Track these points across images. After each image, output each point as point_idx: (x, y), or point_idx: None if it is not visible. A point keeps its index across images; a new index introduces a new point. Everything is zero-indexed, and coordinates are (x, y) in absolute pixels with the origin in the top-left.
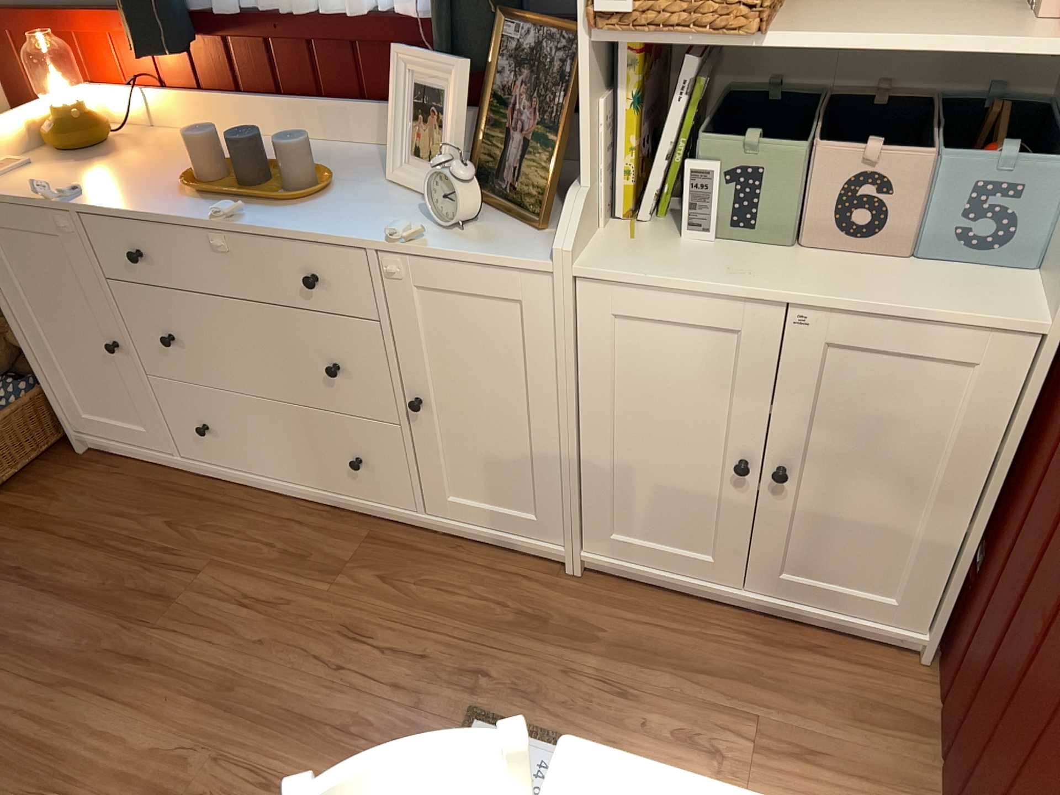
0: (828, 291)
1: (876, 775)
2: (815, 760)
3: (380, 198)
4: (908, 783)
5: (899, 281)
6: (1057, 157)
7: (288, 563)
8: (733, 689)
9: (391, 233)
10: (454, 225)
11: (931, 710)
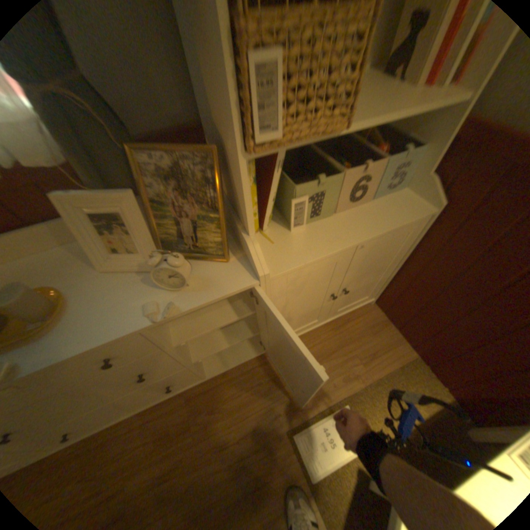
0: (370, 229)
1: (394, 348)
2: (380, 357)
3: (102, 286)
4: (400, 344)
5: (383, 211)
6: (420, 140)
7: (161, 448)
8: (345, 353)
9: (144, 313)
10: (182, 286)
11: (387, 318)
